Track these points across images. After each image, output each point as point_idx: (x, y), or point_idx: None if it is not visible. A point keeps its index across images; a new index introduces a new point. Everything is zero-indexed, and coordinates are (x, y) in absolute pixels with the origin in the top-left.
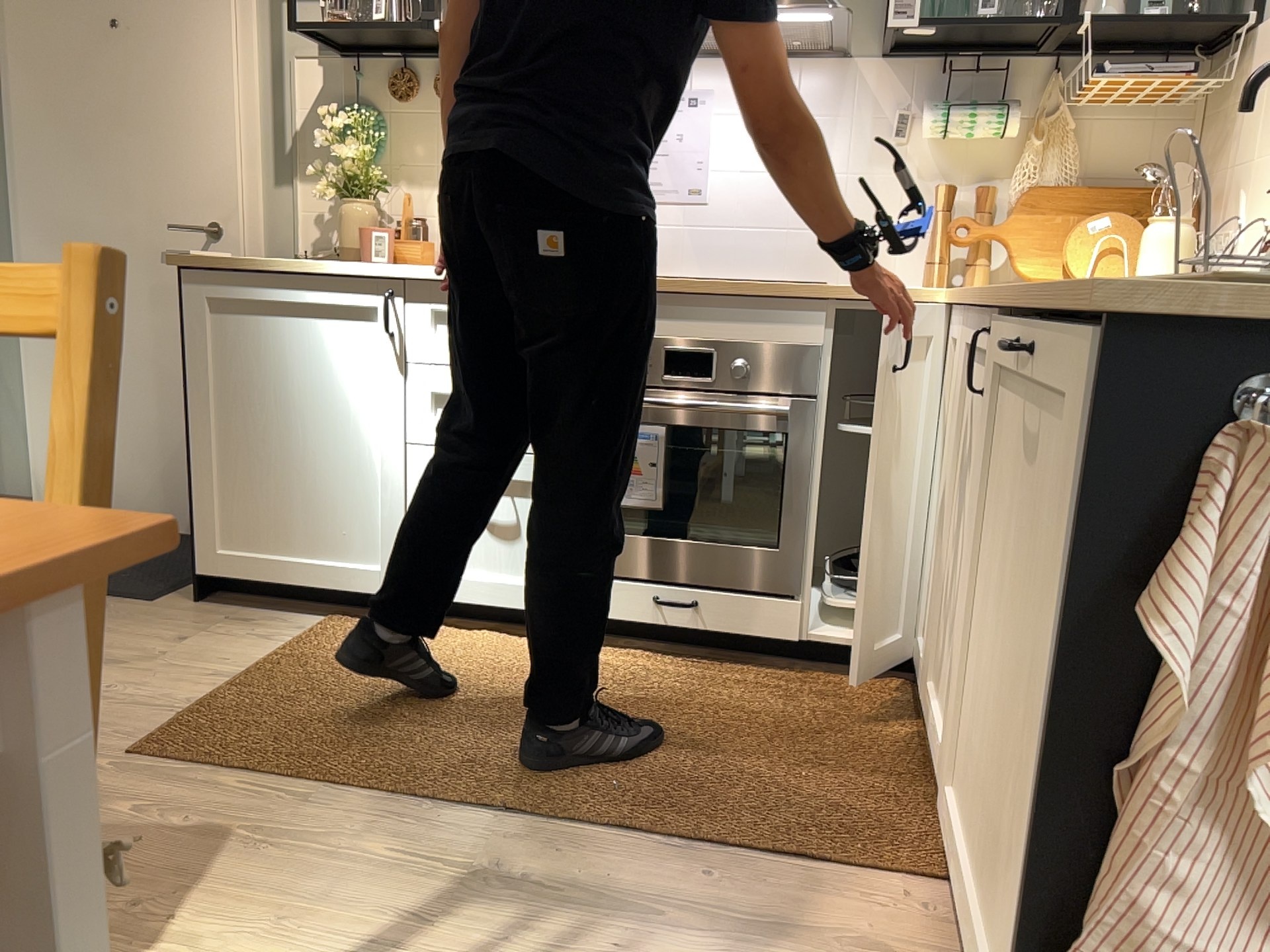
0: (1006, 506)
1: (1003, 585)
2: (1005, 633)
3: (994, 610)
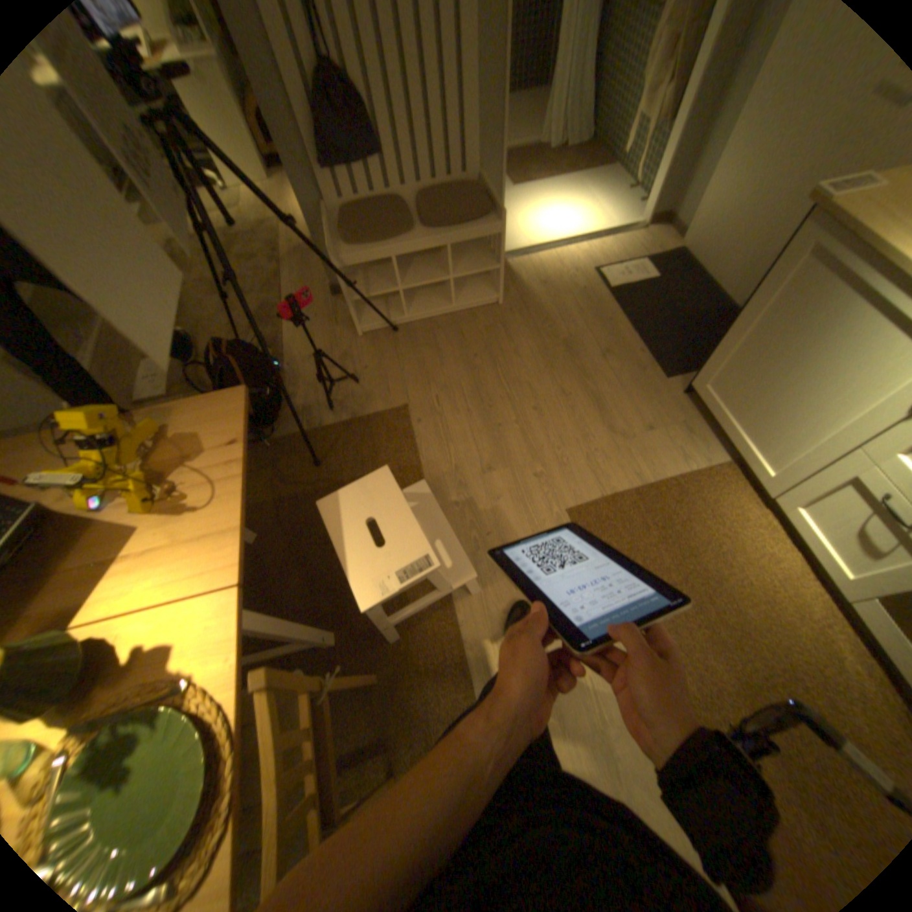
0: None
1: None
2: None
3: None
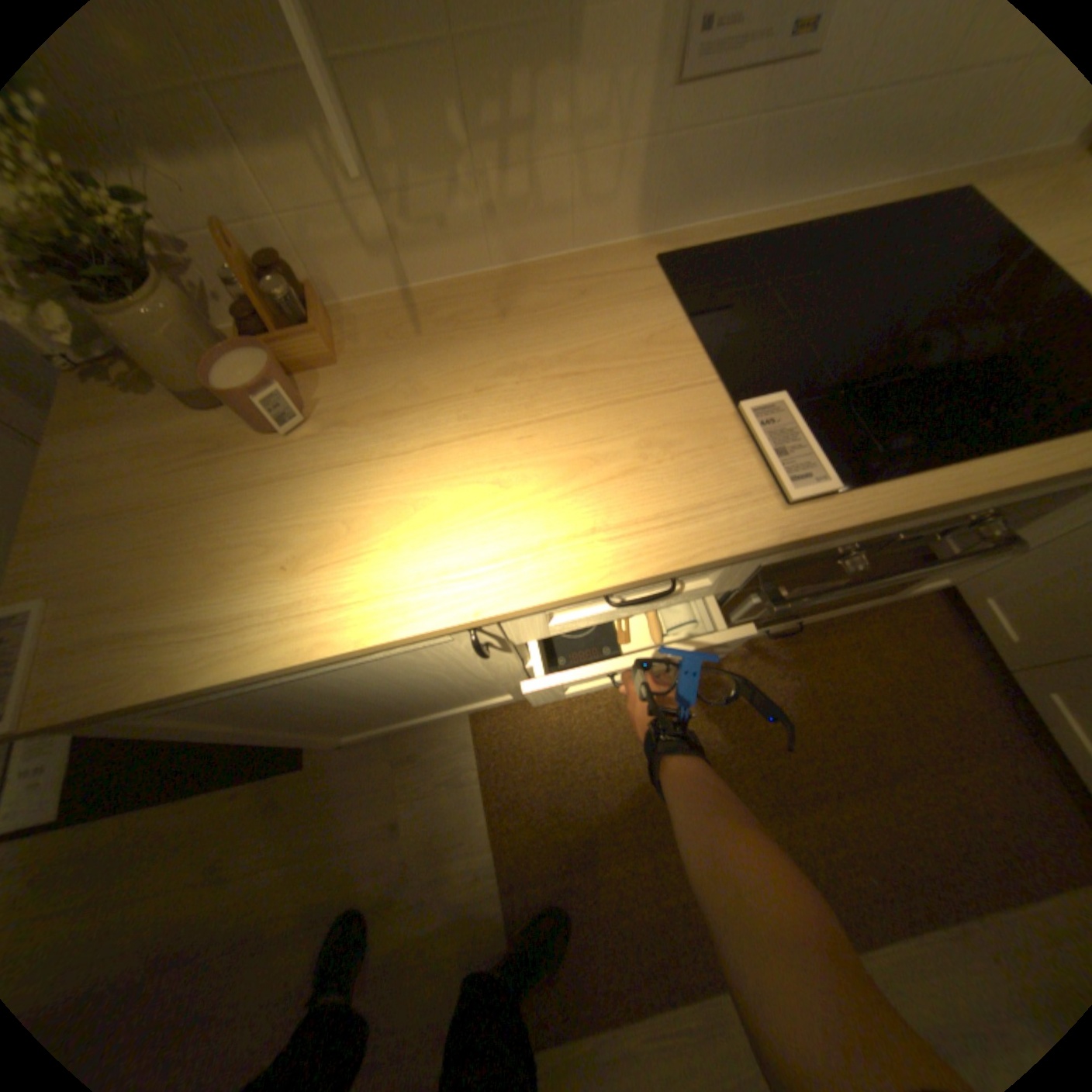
0: None
1: None
2: None
3: None
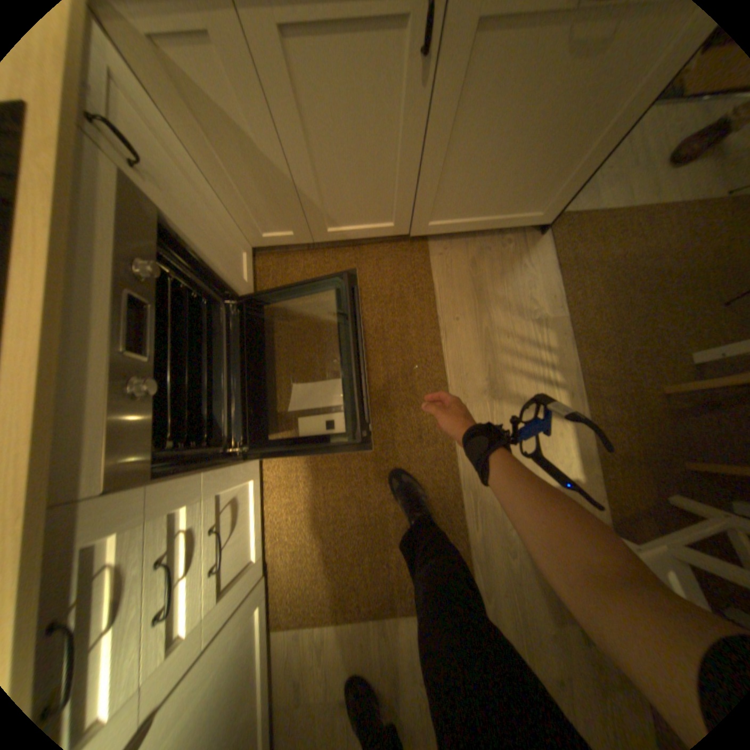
0: (489, 97)
1: (492, 132)
2: (503, 145)
3: (472, 148)
